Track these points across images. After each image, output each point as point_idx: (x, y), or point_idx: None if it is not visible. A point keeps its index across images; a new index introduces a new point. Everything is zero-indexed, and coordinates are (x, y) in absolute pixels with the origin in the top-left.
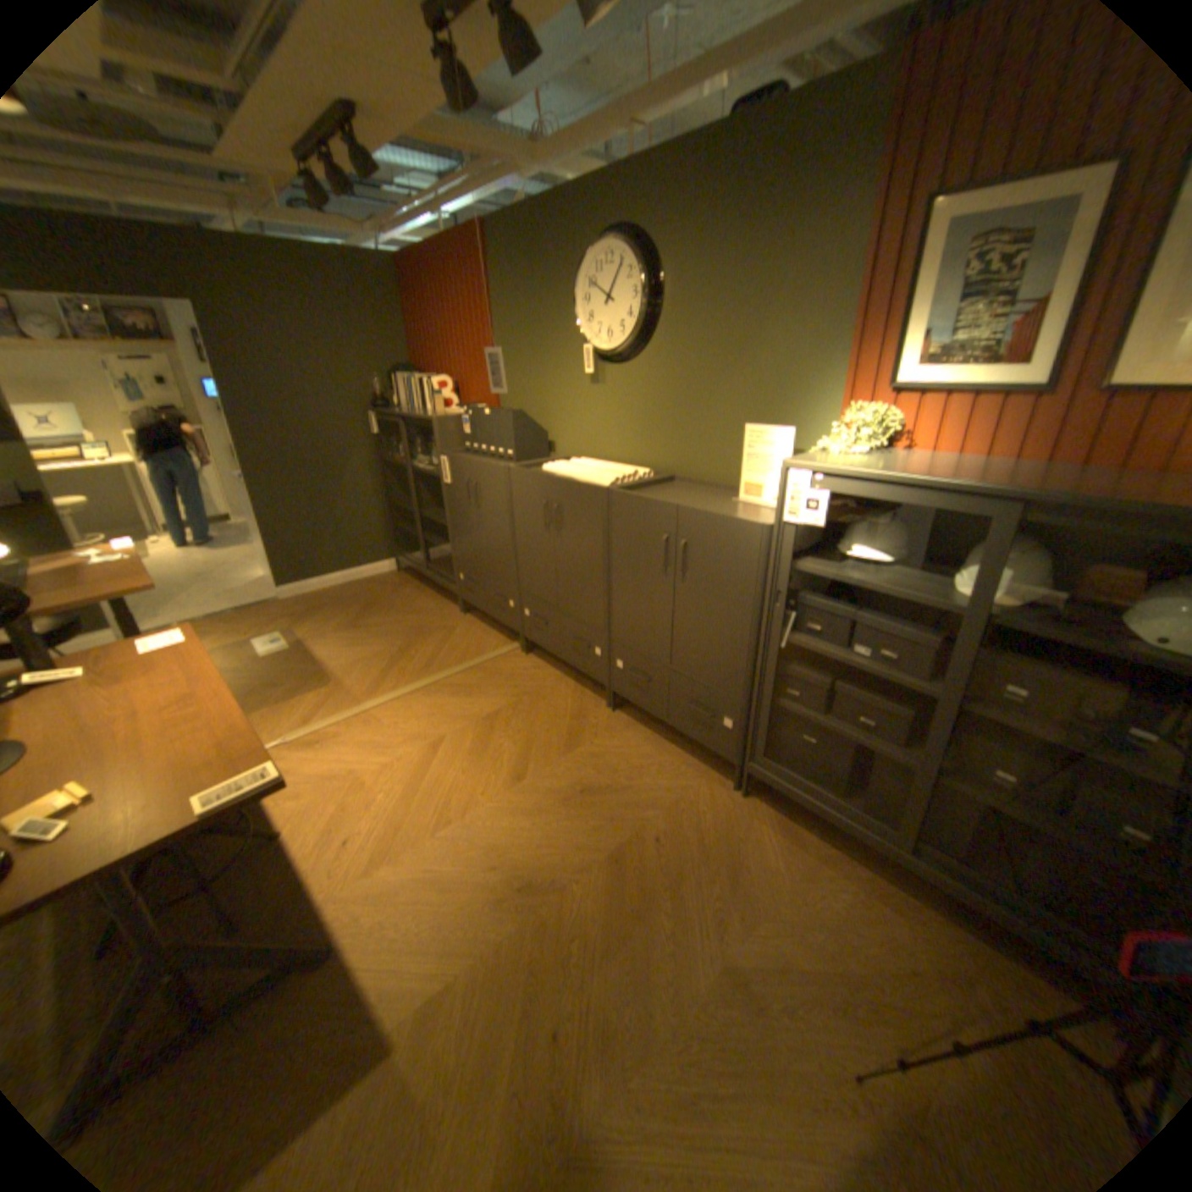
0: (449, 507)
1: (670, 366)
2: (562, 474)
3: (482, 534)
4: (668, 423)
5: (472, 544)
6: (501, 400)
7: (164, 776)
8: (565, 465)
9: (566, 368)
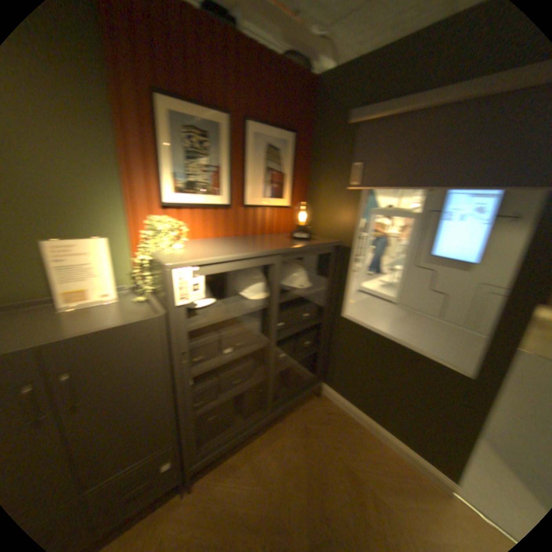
0: None
1: None
2: None
3: None
4: None
5: None
6: None
7: None
8: None
9: None
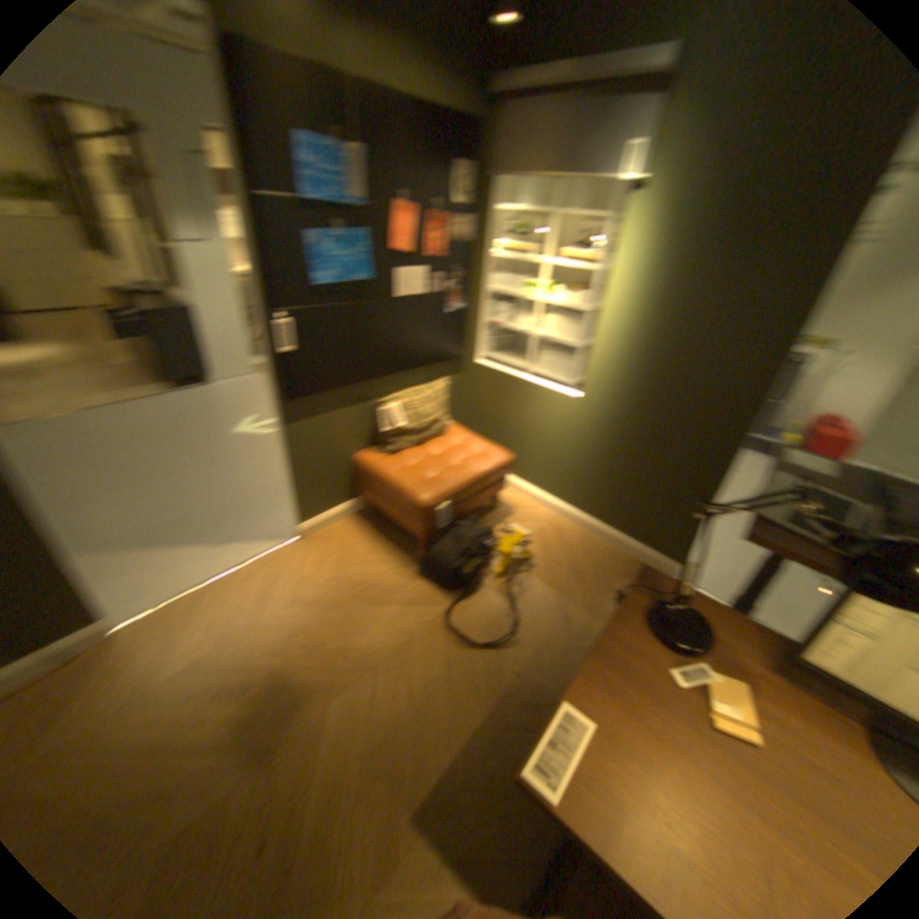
0: None
1: None
2: None
3: None
4: None
5: None
6: None
7: (680, 773)
8: None
9: None
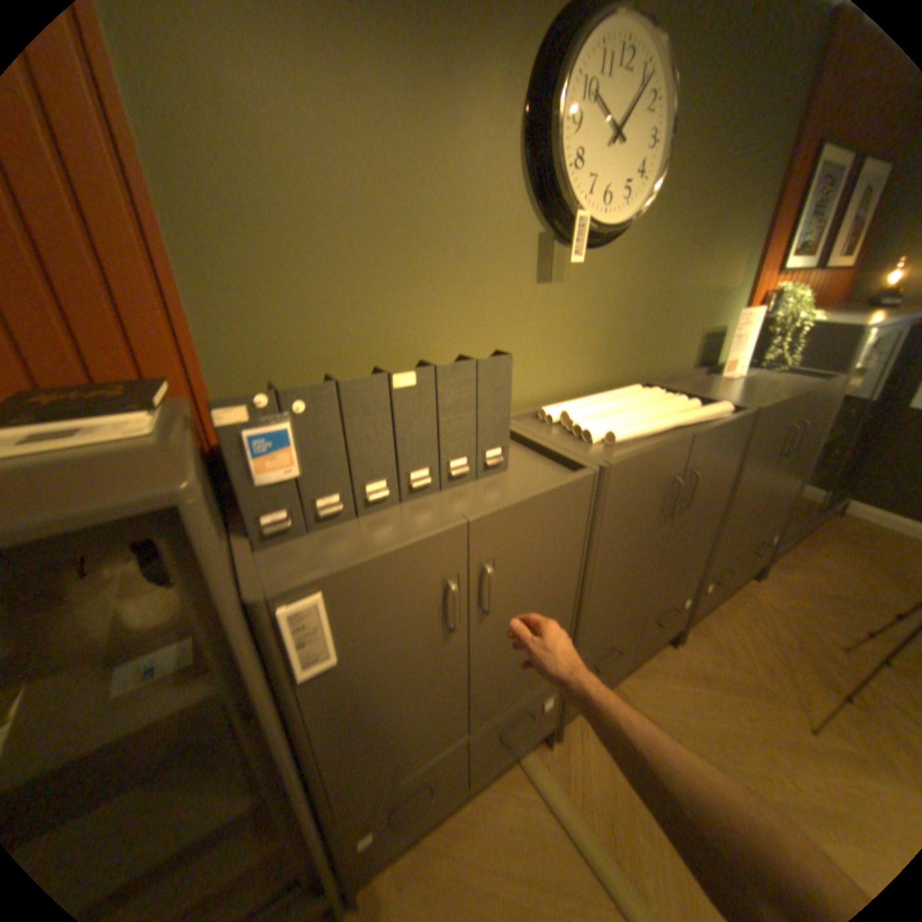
0: (311, 735)
1: (652, 254)
2: (659, 428)
3: (482, 666)
4: (639, 324)
5: (431, 724)
6: (207, 352)
7: None
8: (607, 420)
9: (482, 252)
